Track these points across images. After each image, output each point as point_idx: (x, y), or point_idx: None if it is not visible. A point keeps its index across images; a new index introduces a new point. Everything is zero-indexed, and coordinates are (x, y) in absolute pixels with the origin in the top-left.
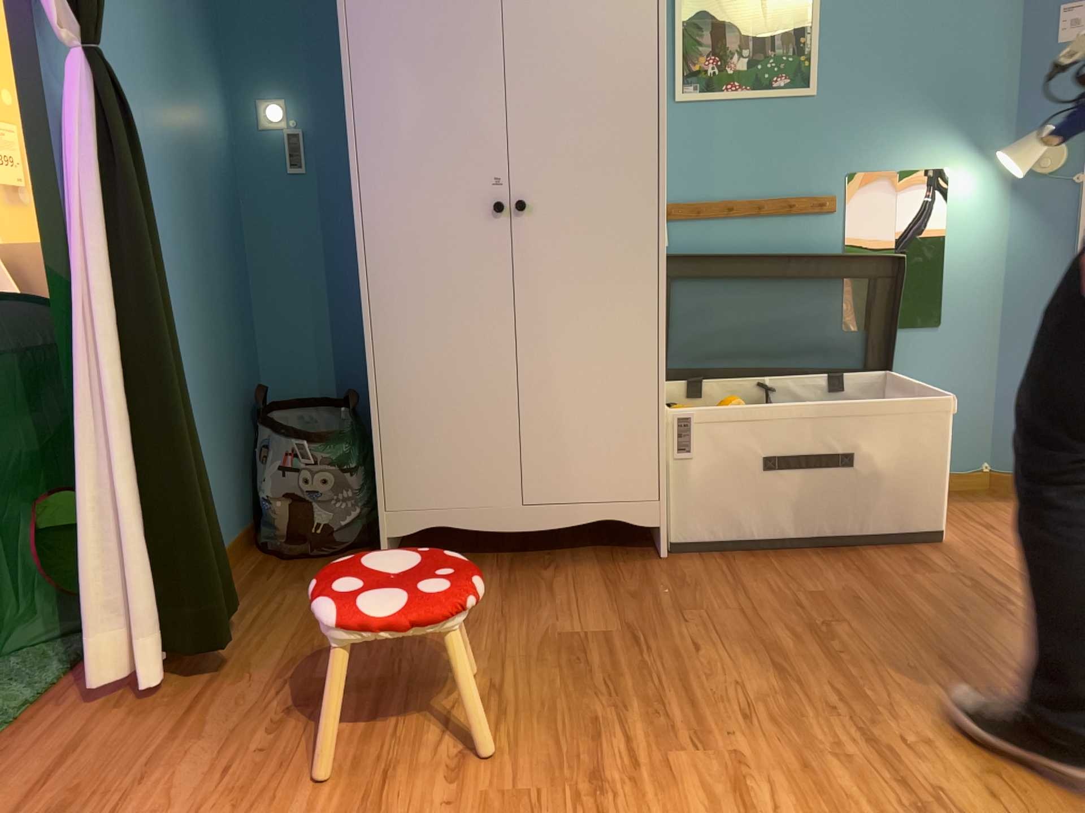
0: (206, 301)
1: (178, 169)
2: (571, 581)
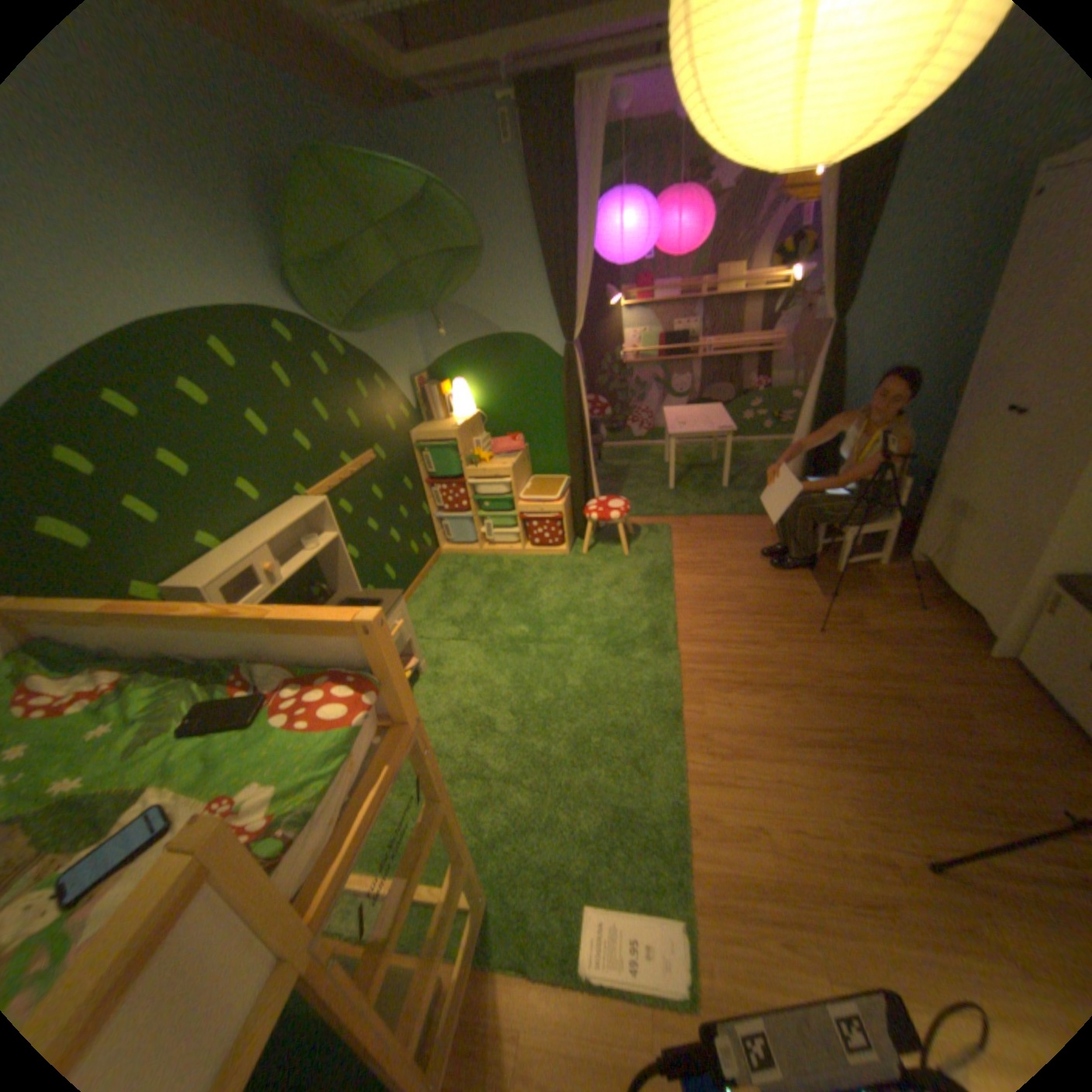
0: (935, 408)
1: (939, 344)
2: (931, 621)
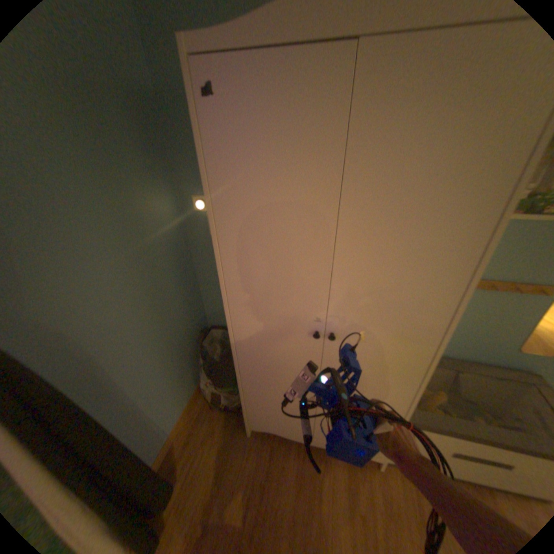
0: (164, 319)
1: (133, 270)
2: (335, 482)
